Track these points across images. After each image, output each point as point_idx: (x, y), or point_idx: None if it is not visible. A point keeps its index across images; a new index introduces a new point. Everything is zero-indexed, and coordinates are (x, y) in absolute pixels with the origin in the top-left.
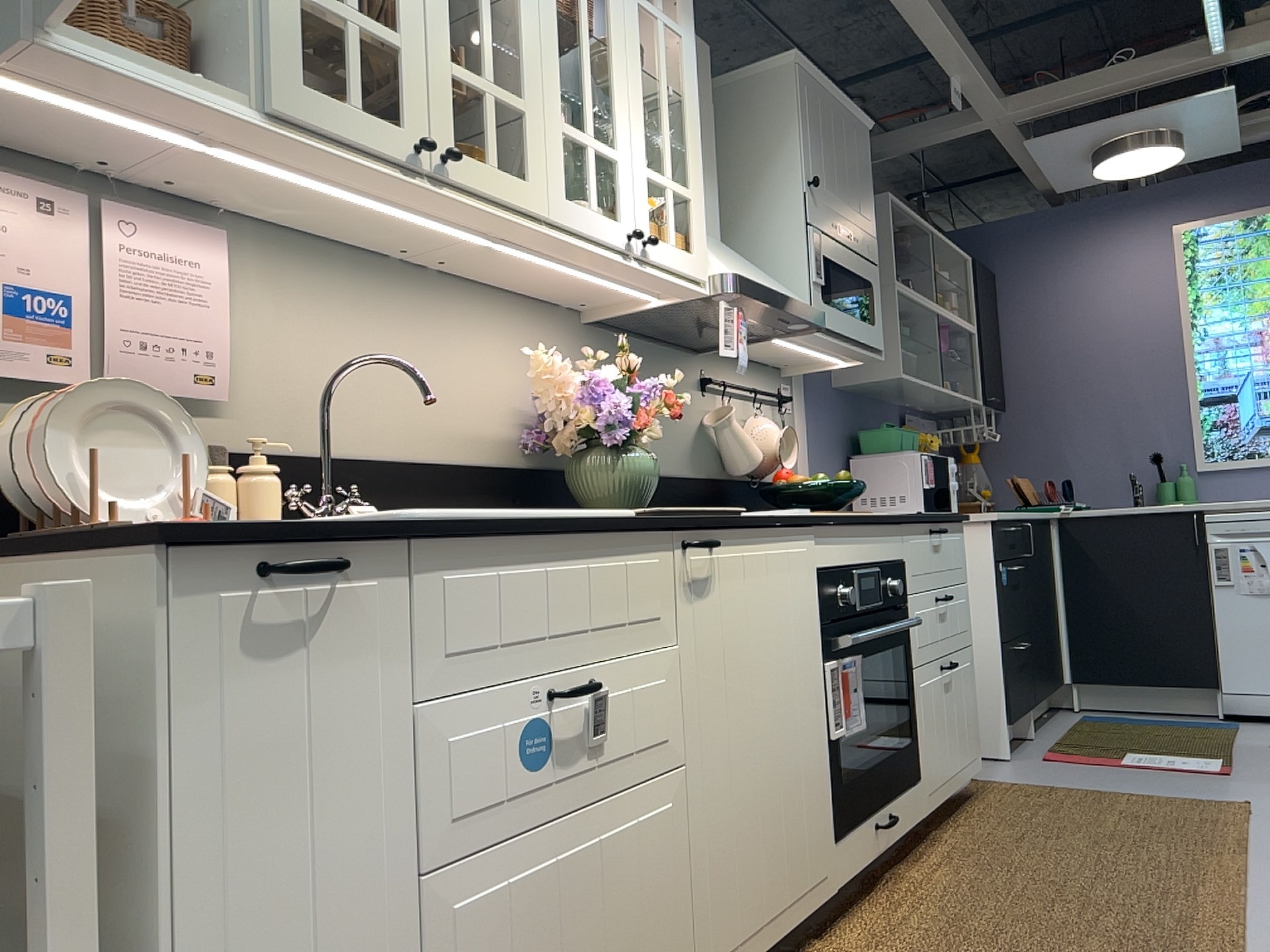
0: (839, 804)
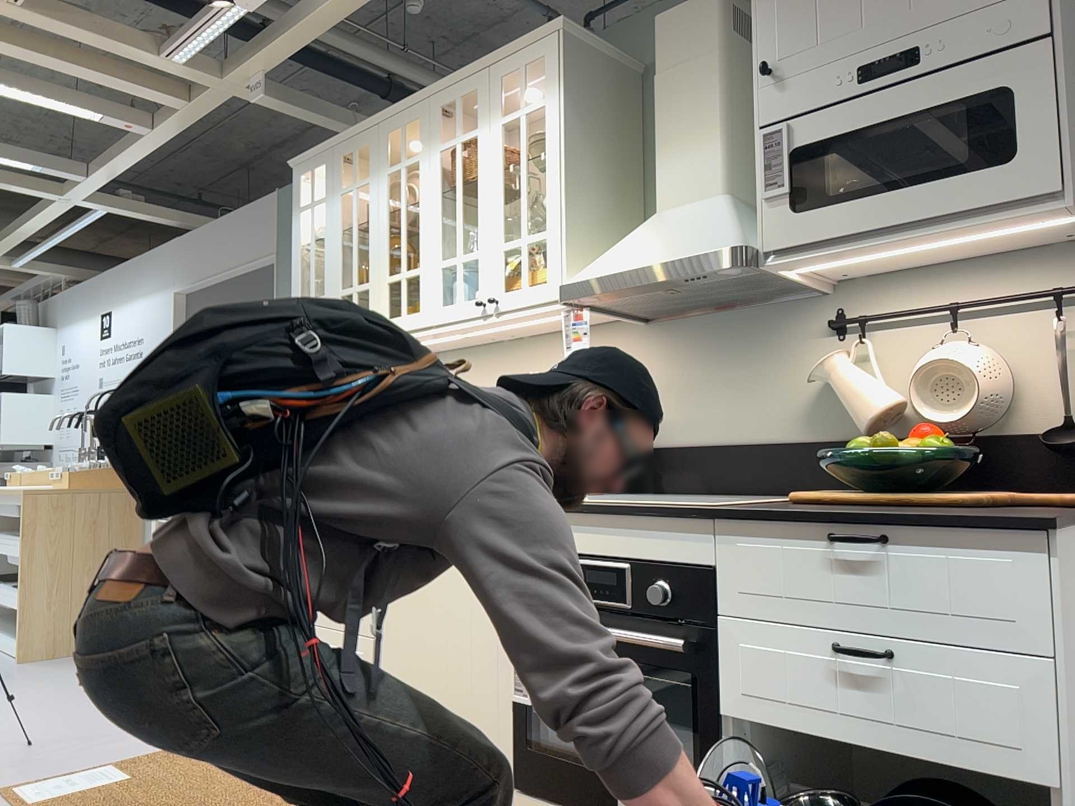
0: (523, 763)
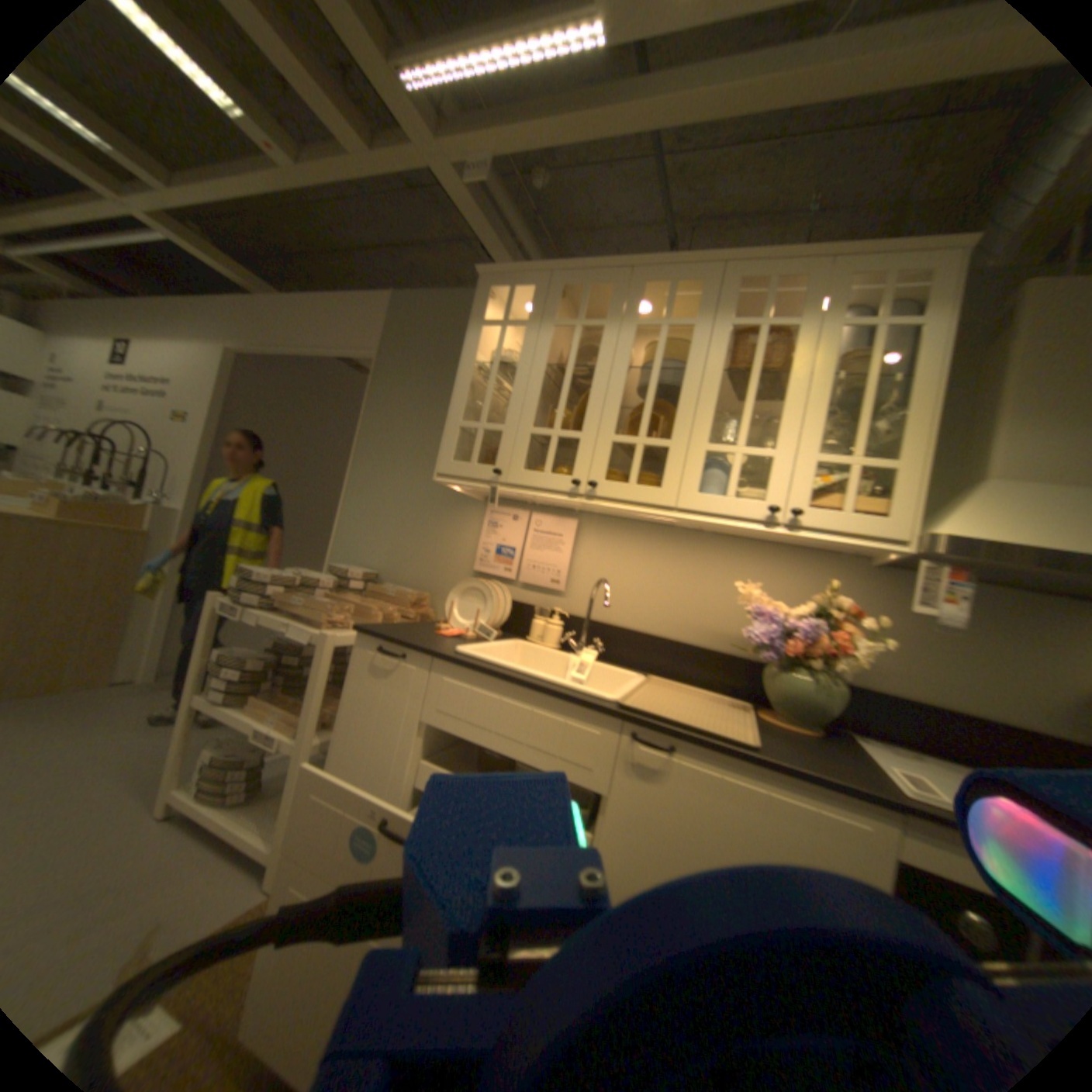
0: None
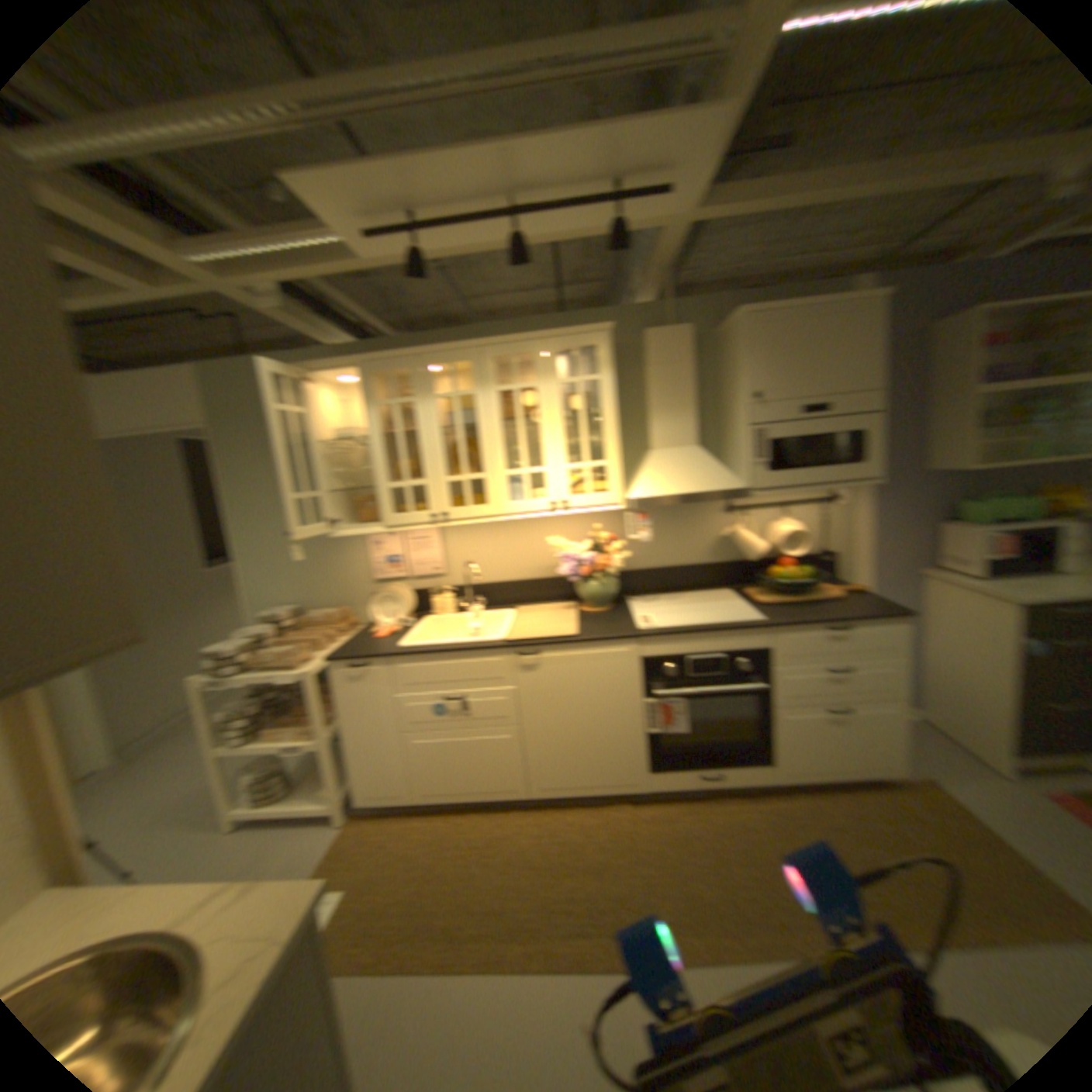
0: (653, 762)
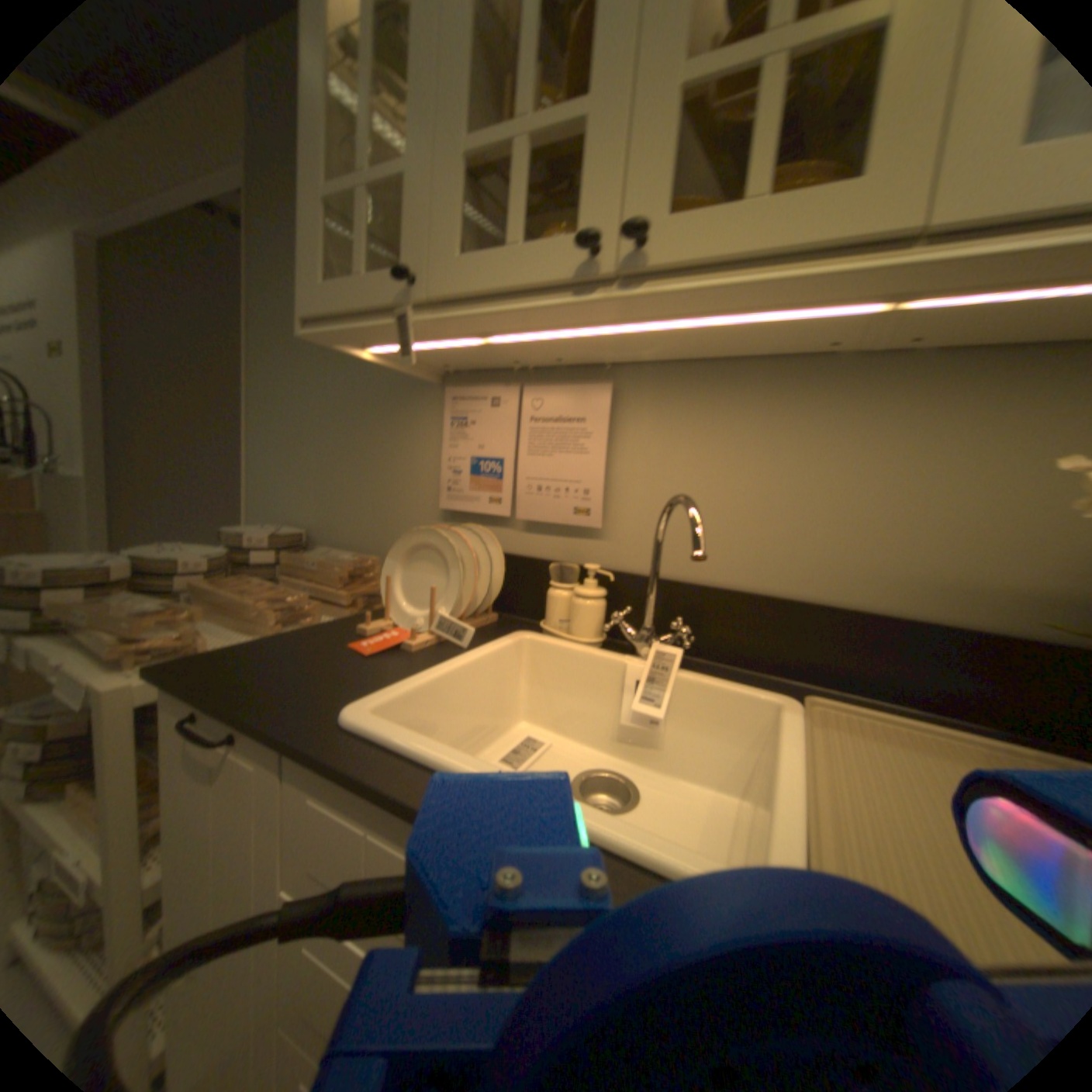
0: None
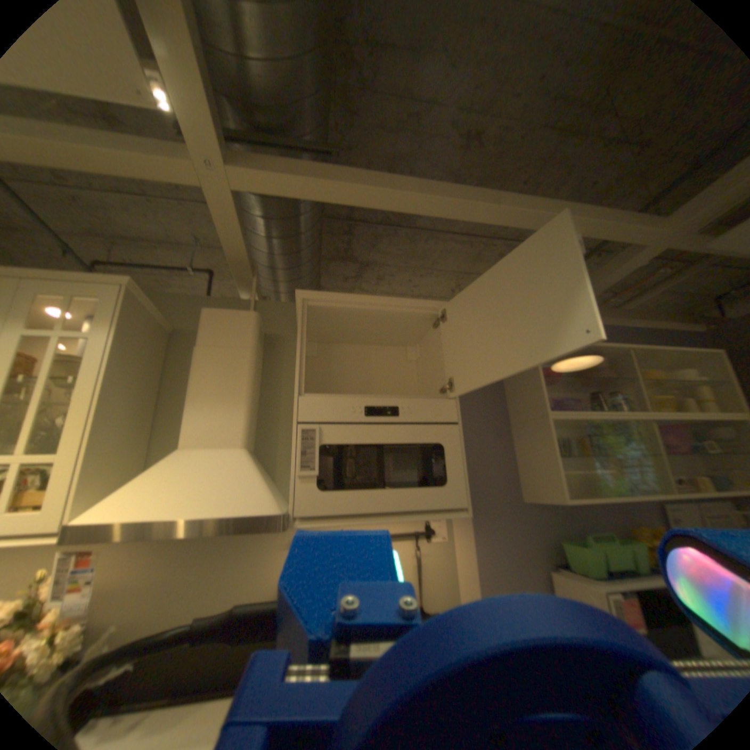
0: None
